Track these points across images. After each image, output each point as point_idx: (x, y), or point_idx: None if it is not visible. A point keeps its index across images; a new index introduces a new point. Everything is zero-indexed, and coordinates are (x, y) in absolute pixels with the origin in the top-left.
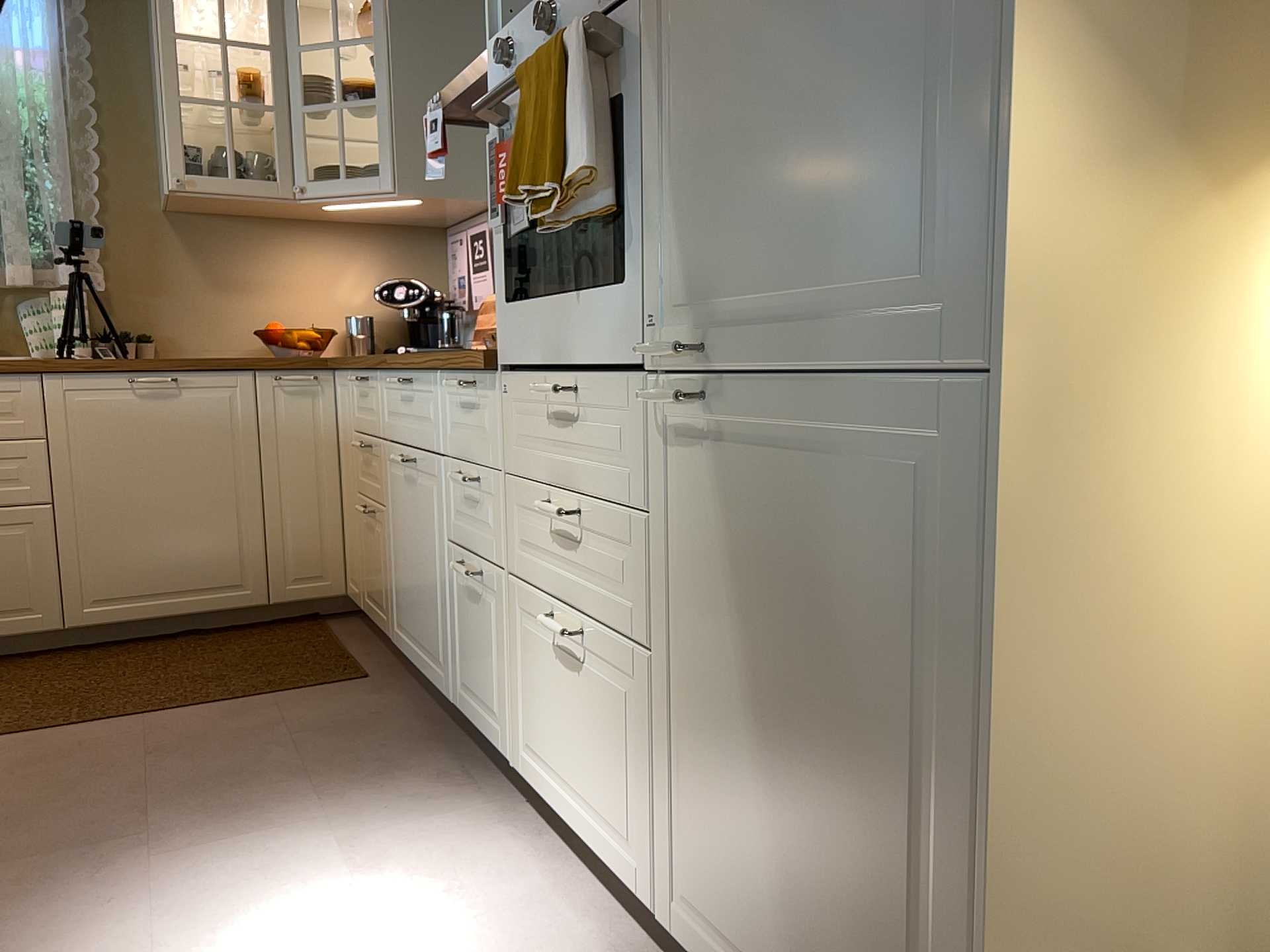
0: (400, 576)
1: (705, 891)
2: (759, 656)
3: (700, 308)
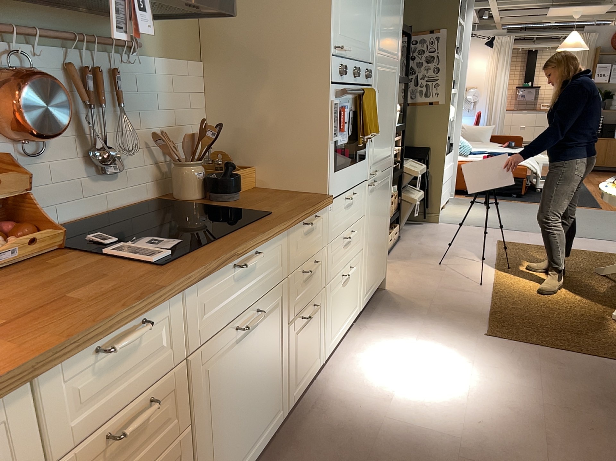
0: (224, 440)
1: (367, 284)
2: (375, 225)
3: (374, 163)
